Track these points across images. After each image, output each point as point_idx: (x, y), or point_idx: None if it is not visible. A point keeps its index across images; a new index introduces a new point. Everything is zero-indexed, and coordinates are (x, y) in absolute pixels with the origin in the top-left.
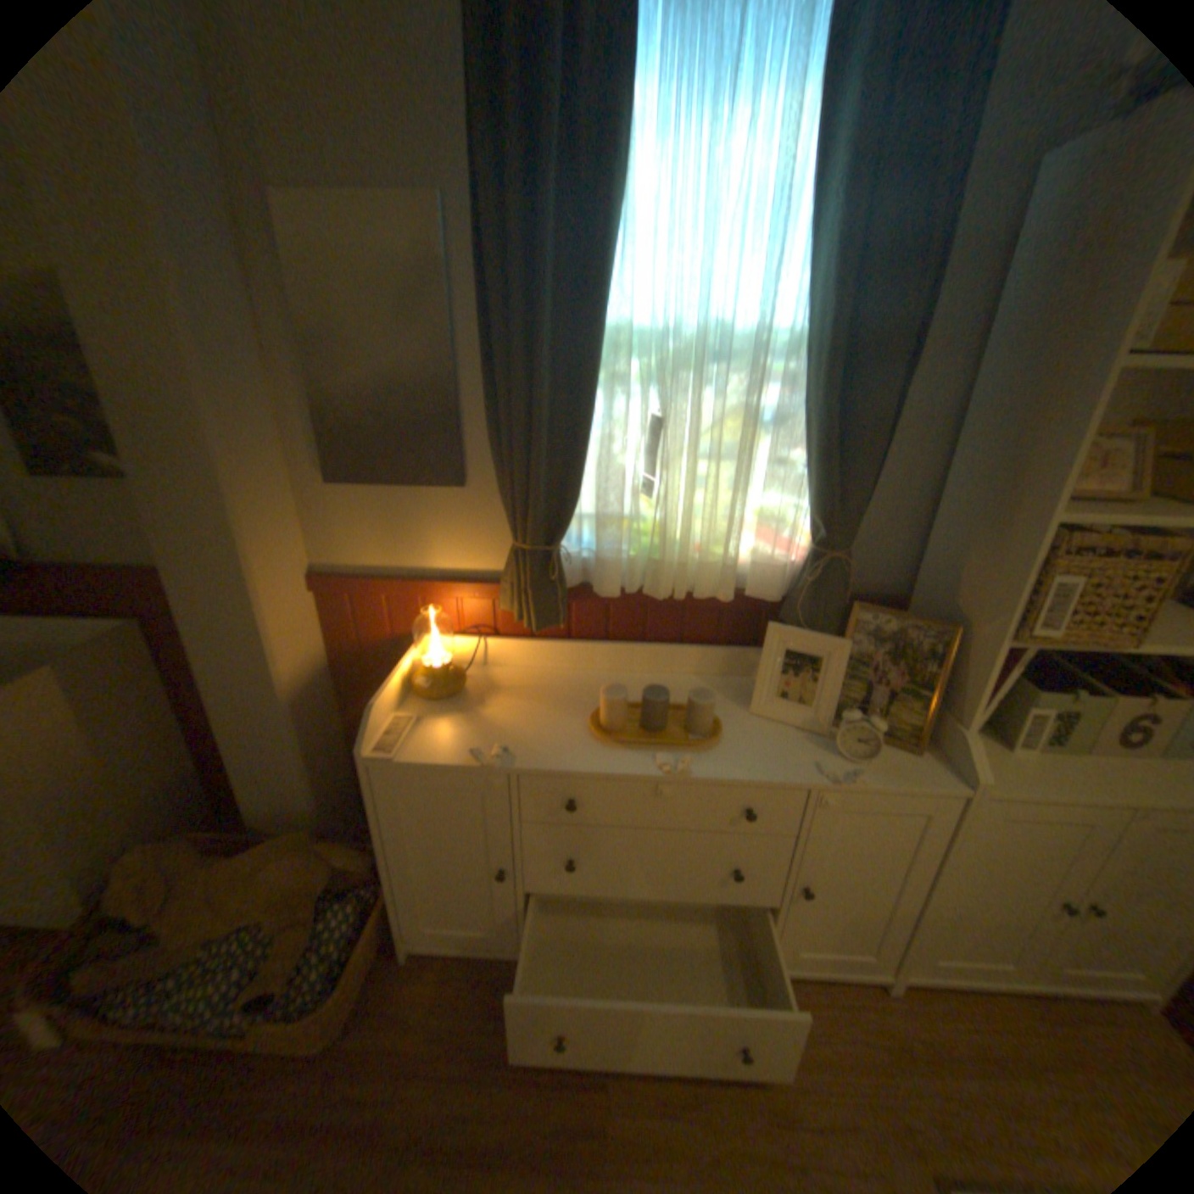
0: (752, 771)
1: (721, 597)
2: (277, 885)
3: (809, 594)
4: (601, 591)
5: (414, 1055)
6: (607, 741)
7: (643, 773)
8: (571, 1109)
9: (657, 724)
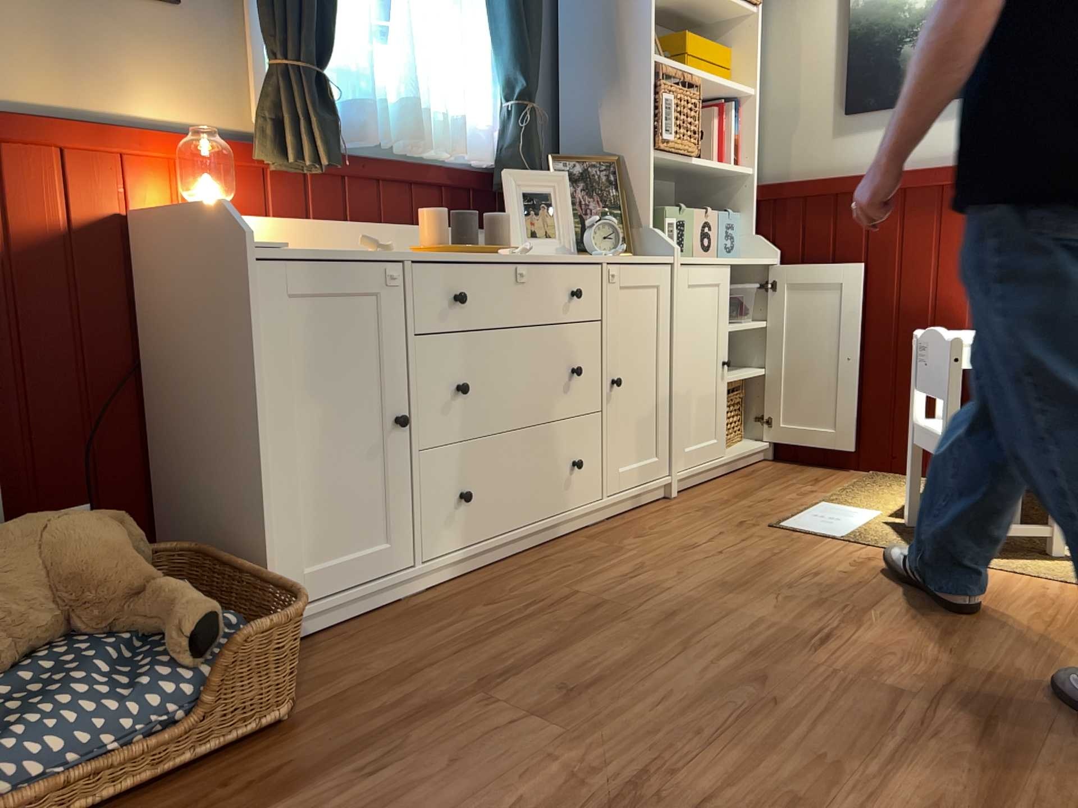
0: (562, 255)
1: (460, 149)
2: (89, 537)
3: (523, 141)
4: (362, 136)
5: (393, 667)
6: (452, 246)
7: (500, 257)
8: (568, 608)
9: (474, 241)
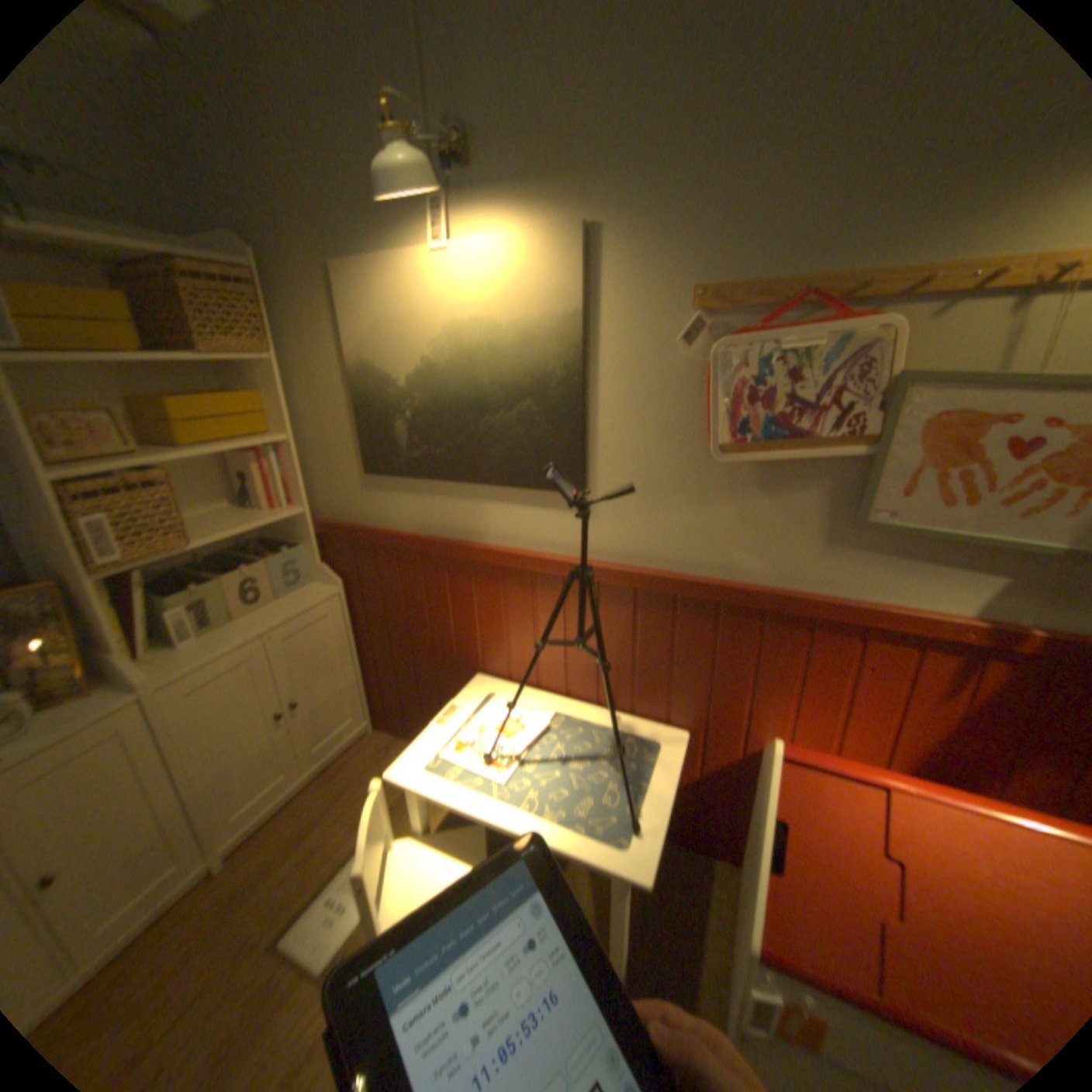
0: None
1: None
2: None
3: None
4: None
5: None
6: None
7: None
8: None
9: None
